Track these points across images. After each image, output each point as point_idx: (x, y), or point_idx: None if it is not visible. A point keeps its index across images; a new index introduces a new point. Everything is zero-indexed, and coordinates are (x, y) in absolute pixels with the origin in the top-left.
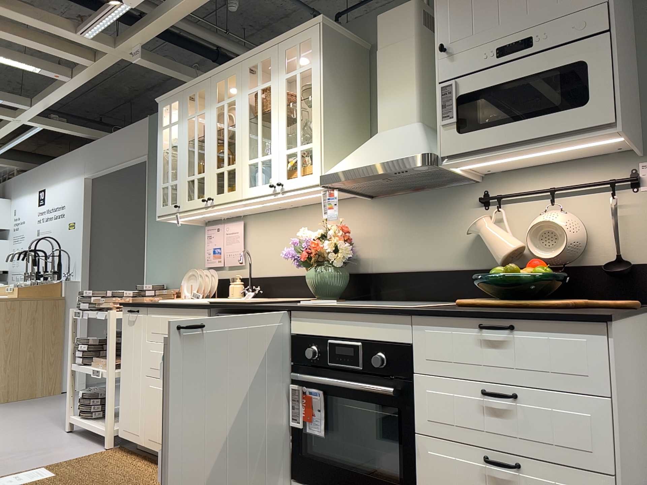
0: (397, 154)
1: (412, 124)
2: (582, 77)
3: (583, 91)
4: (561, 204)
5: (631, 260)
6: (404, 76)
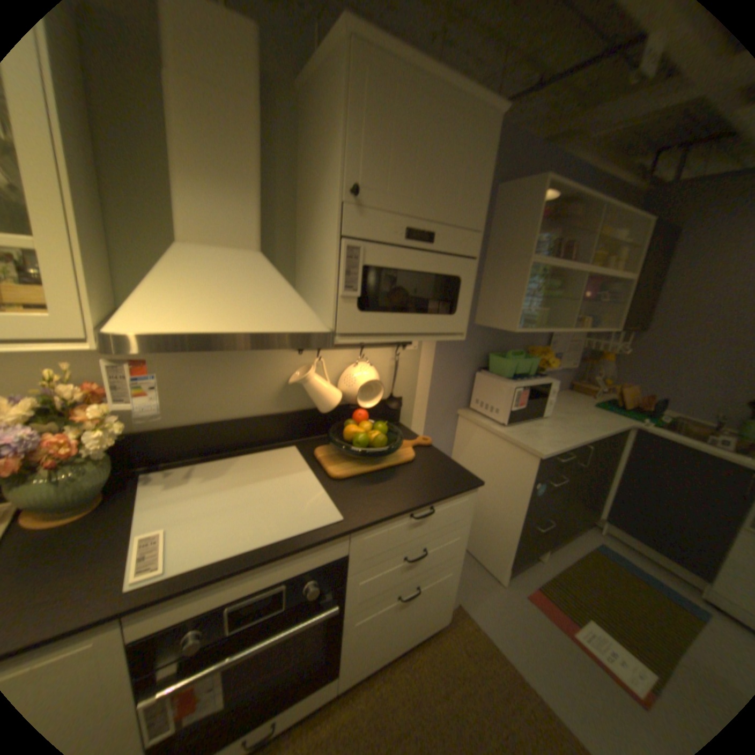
0: (281, 319)
1: (253, 250)
2: (458, 289)
3: (456, 302)
4: (369, 357)
5: (396, 394)
6: (239, 162)
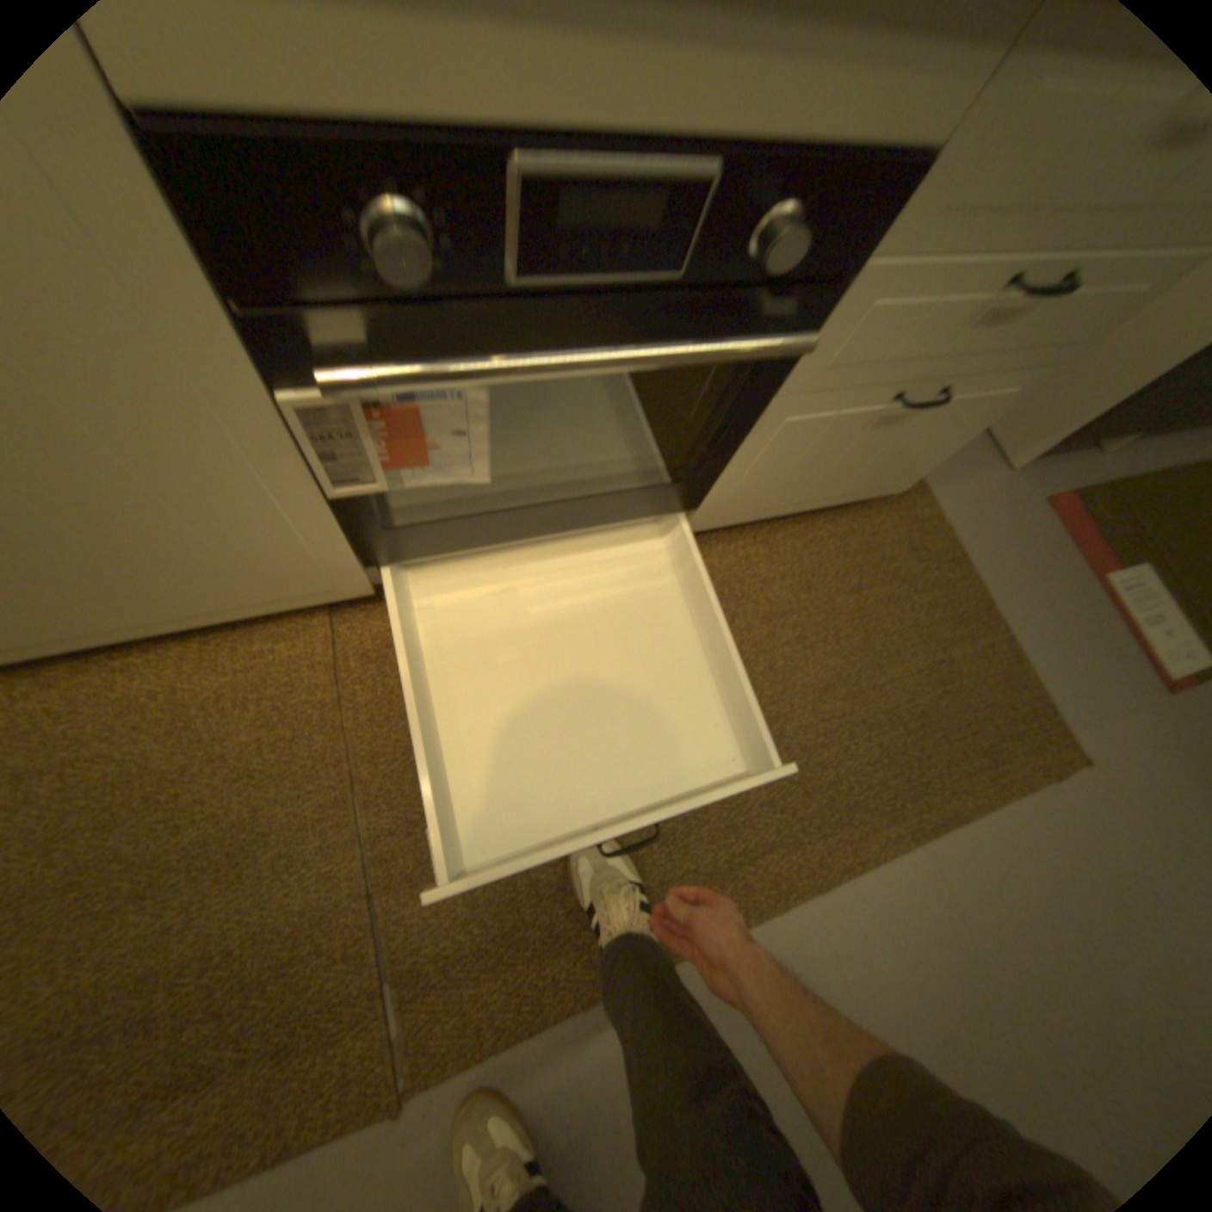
0: None
1: None
2: None
3: None
4: None
5: None
6: None
